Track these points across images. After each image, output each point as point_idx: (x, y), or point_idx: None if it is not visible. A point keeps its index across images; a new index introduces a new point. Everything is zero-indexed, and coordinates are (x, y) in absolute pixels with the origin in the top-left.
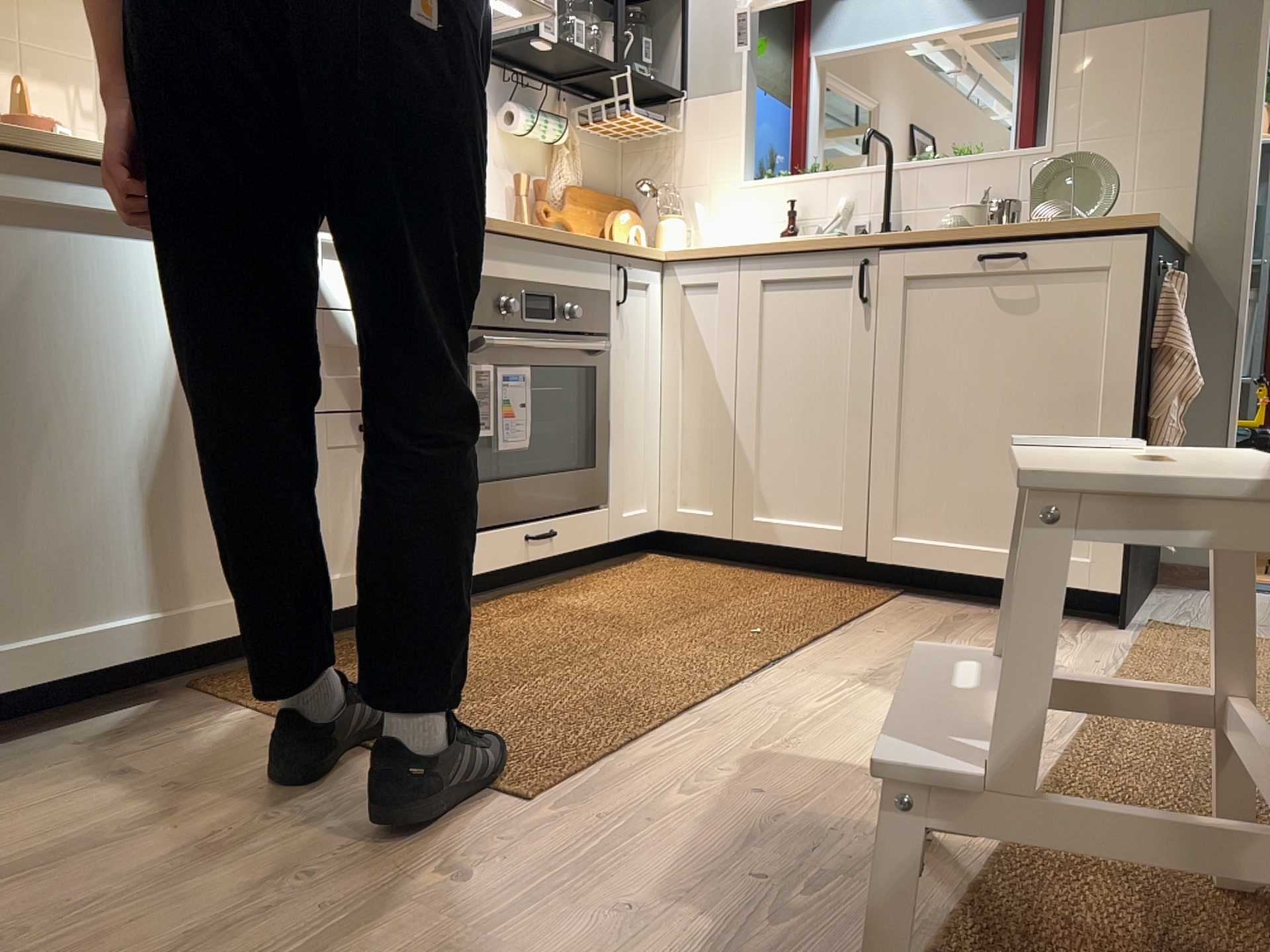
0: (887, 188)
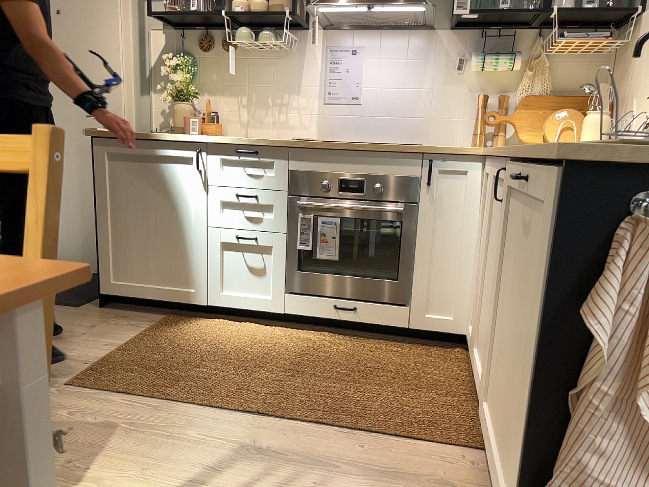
0: None
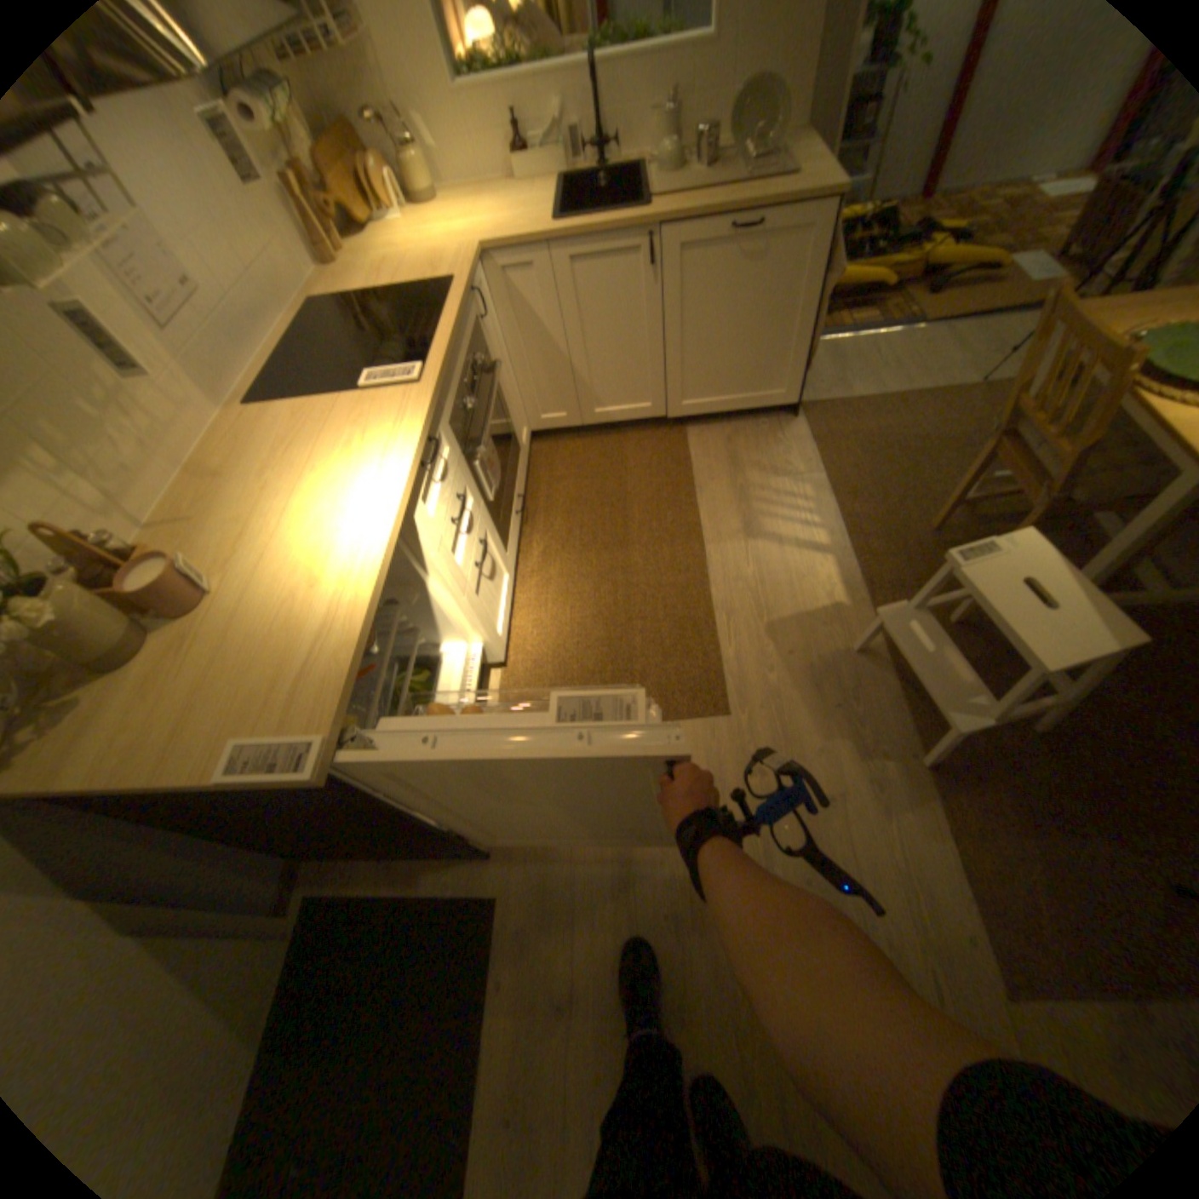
0: (595, 91)
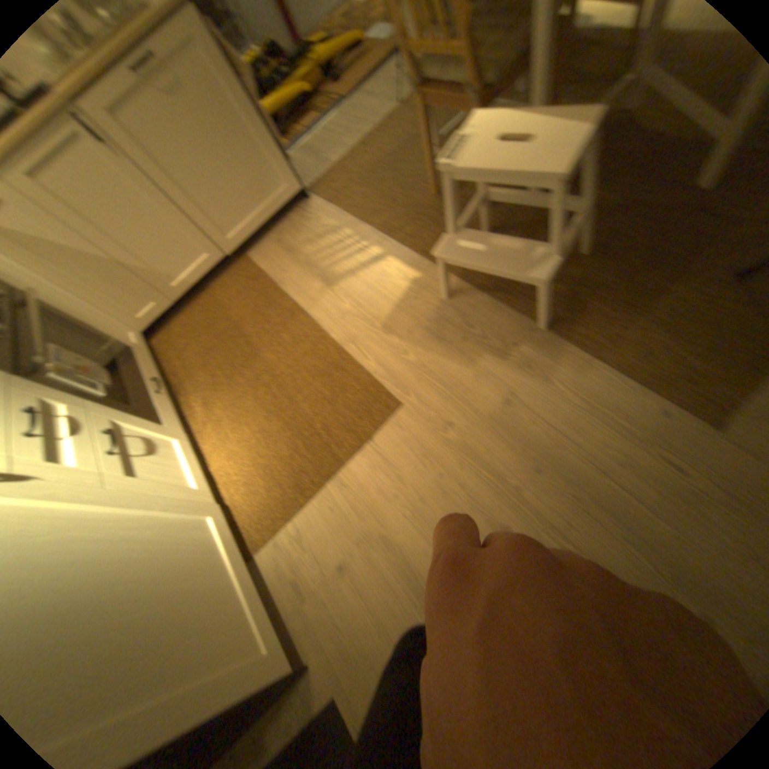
0: None
